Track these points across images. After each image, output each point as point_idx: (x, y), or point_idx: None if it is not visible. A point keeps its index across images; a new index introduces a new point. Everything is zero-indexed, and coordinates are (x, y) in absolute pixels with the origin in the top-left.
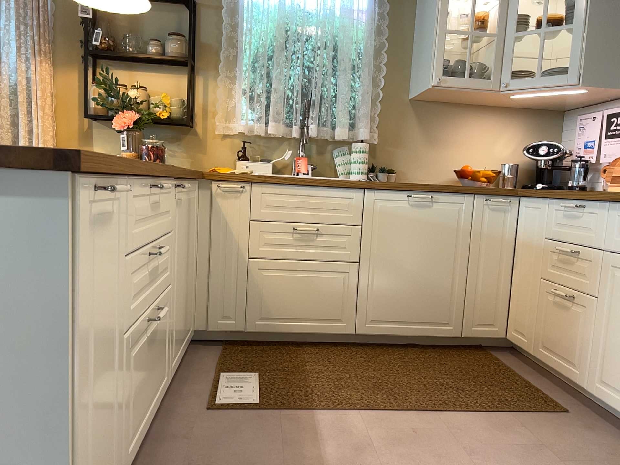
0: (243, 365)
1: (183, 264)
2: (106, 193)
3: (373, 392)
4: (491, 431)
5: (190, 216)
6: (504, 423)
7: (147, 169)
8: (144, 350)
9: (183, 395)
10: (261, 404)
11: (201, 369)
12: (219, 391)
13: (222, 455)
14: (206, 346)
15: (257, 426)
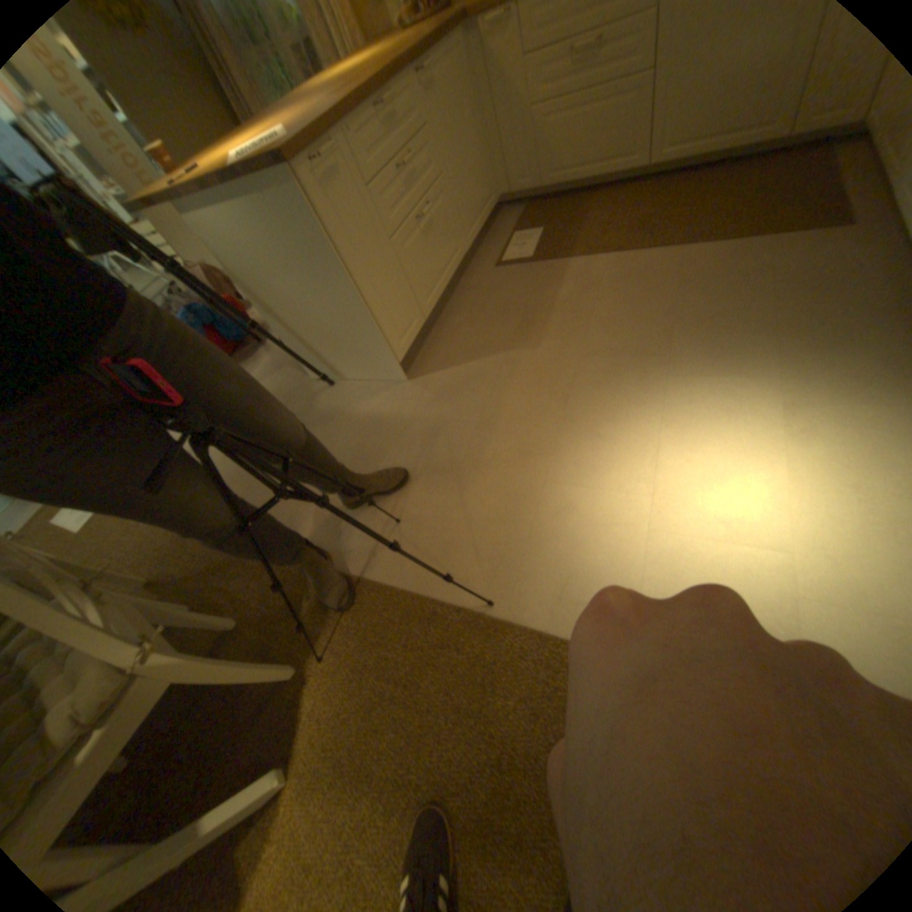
0: (536, 219)
1: (460, 139)
2: (320, 149)
3: (637, 228)
4: (730, 253)
5: (458, 78)
6: (753, 243)
7: (364, 85)
8: (424, 234)
9: (484, 254)
10: (536, 253)
11: (504, 229)
12: (509, 246)
13: (496, 294)
14: (514, 205)
15: (526, 271)
